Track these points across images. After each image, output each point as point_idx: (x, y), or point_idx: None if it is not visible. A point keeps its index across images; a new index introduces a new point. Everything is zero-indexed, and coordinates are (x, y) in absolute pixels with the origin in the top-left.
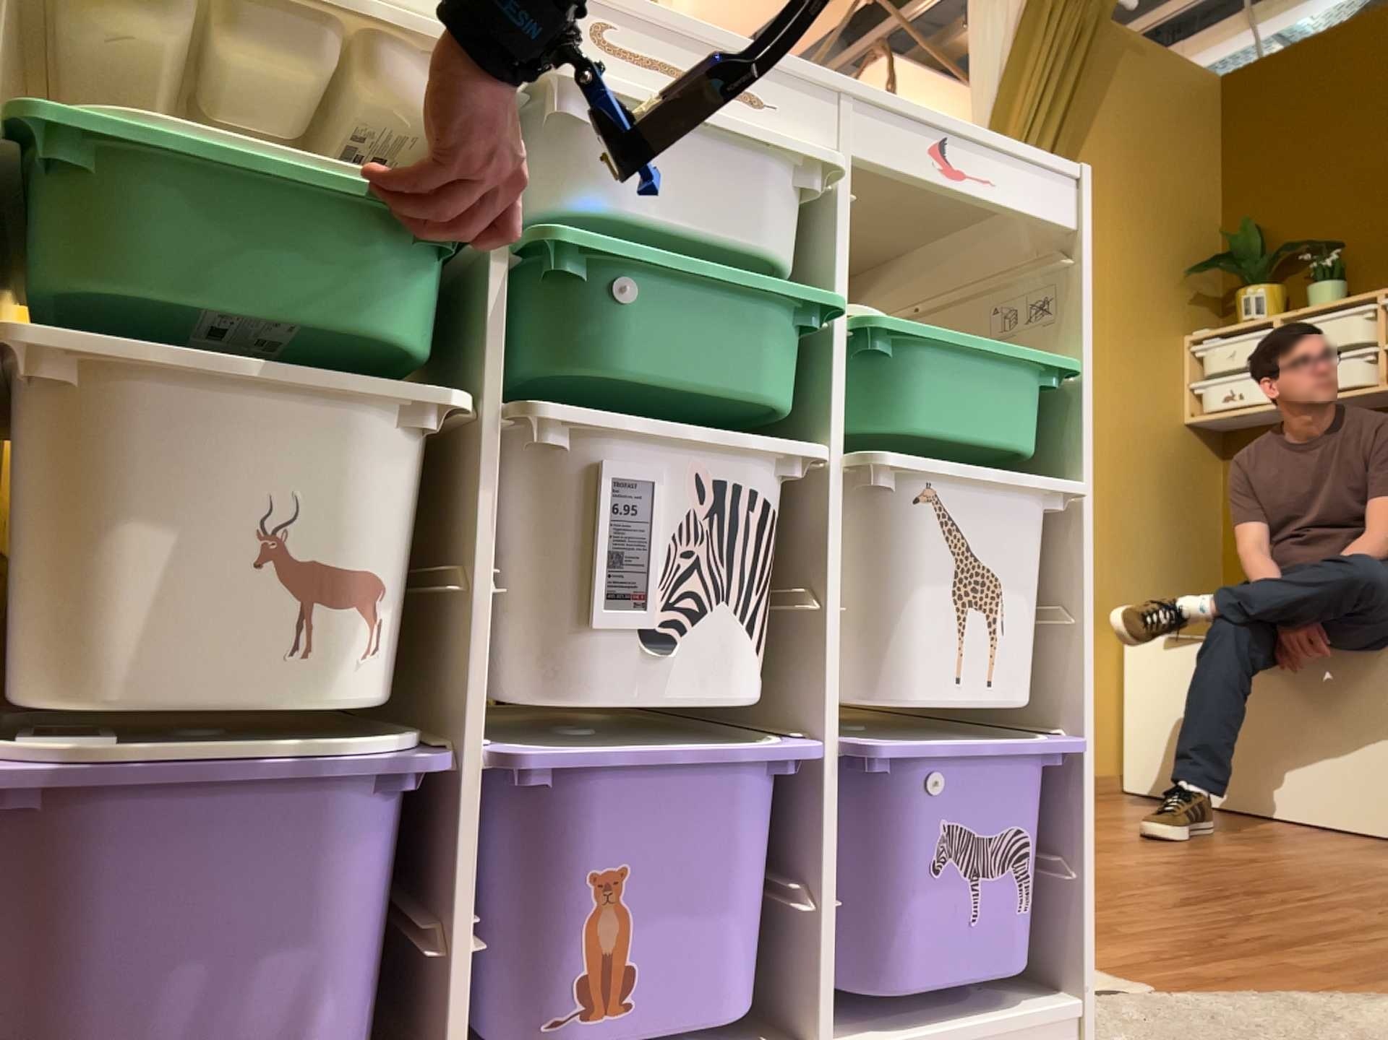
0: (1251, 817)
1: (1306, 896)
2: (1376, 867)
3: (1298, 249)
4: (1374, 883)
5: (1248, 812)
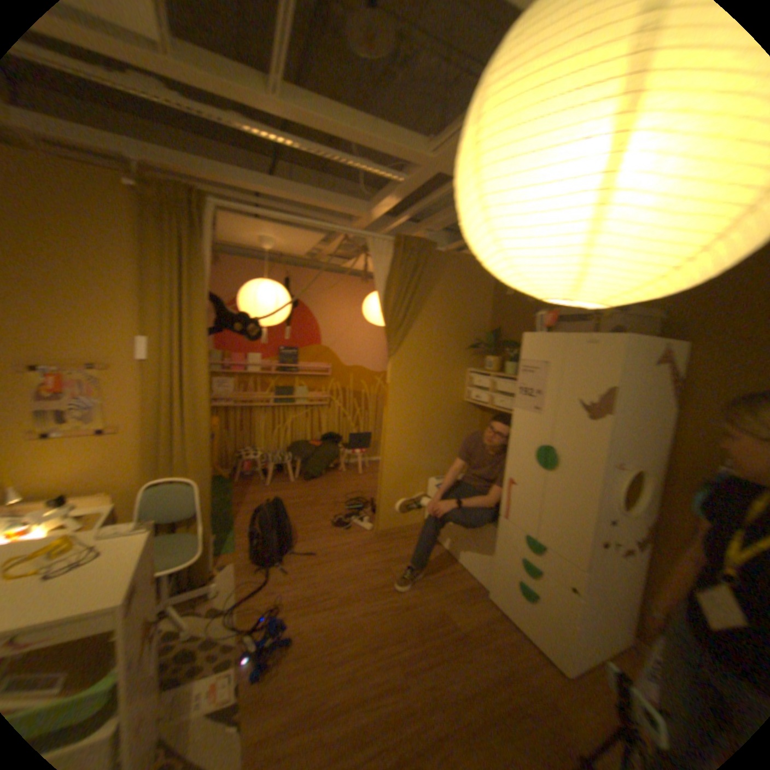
0: (448, 561)
1: (392, 660)
2: (446, 624)
3: (512, 345)
4: (430, 643)
5: (450, 556)
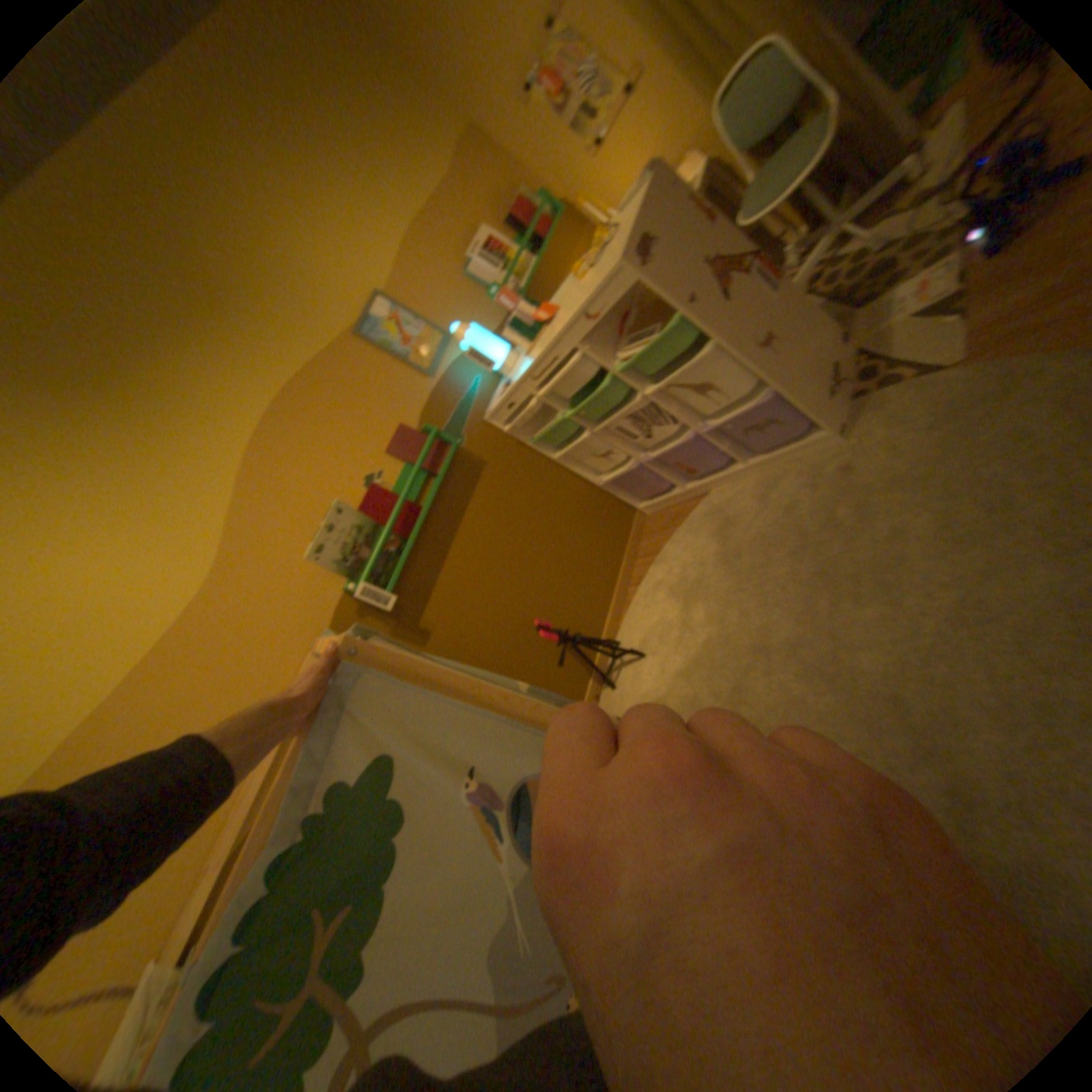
0: None
1: None
2: None
3: None
4: None
5: None
